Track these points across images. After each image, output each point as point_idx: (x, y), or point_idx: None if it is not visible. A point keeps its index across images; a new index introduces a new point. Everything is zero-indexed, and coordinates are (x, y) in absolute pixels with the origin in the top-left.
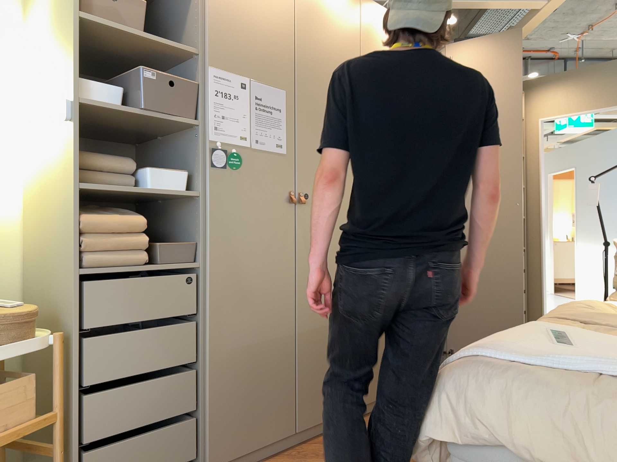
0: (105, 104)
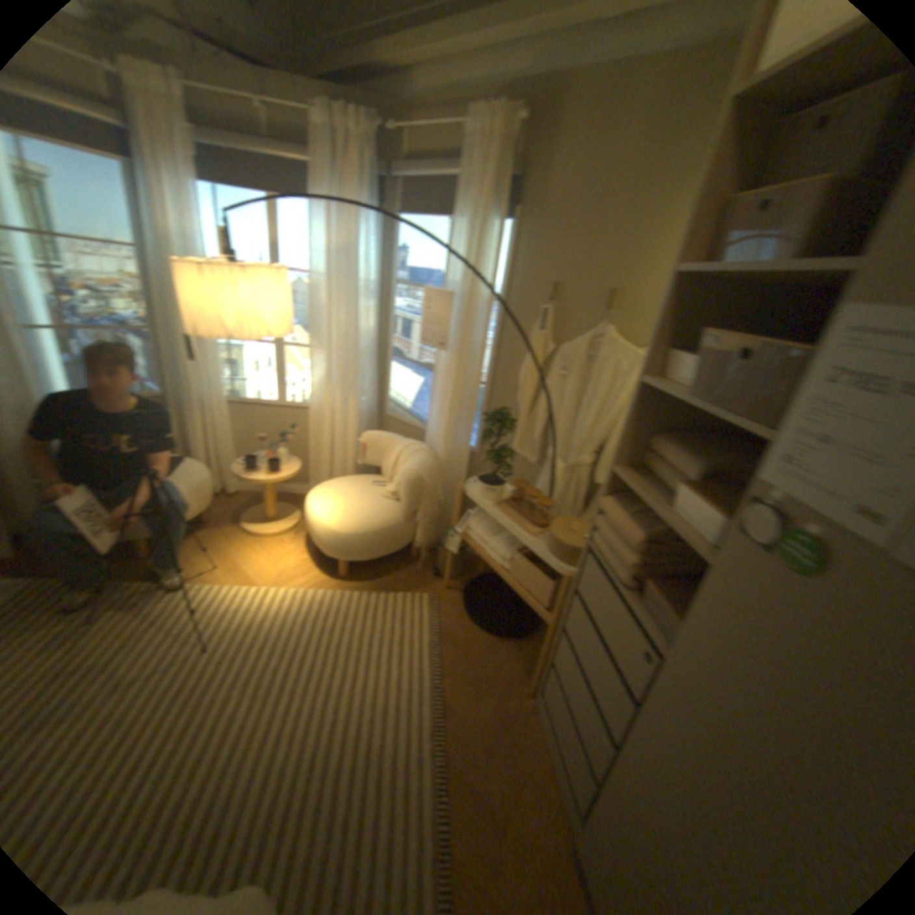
0: (671, 384)
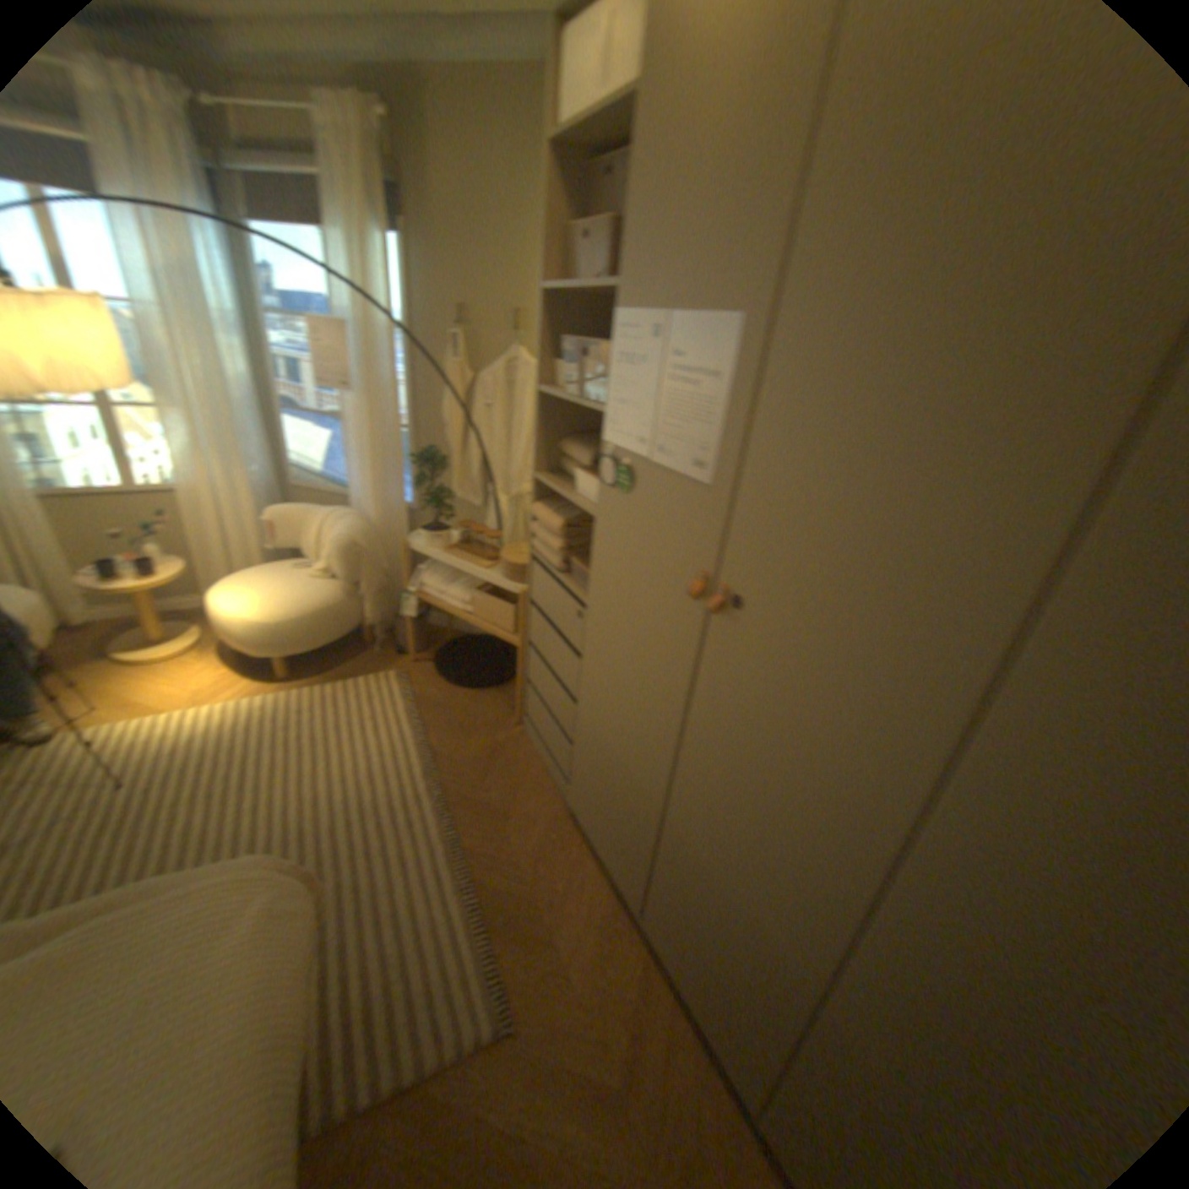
0: (555, 389)
